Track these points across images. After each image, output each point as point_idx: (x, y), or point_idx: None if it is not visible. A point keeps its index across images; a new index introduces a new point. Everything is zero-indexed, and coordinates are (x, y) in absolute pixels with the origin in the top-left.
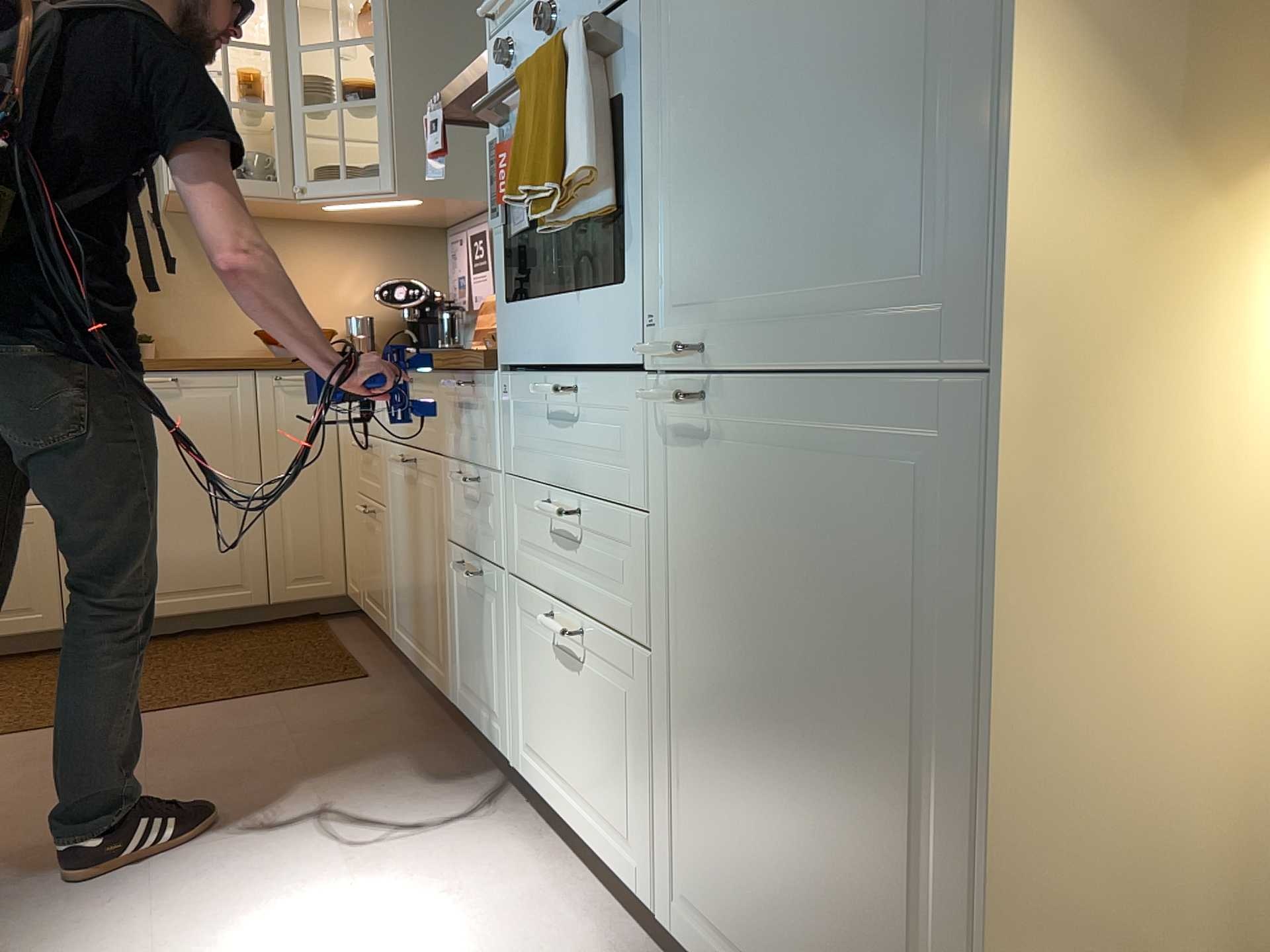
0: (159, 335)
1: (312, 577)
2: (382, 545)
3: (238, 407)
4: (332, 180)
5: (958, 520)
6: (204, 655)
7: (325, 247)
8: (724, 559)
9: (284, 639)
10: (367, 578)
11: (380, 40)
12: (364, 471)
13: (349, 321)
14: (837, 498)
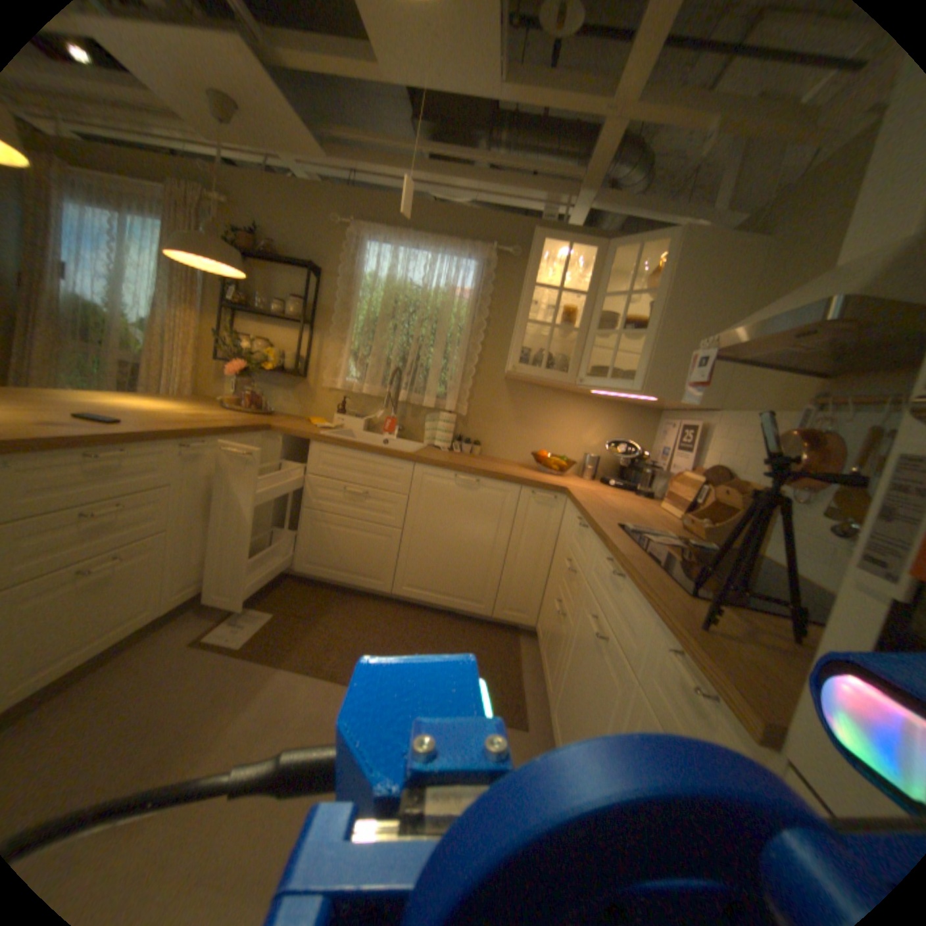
0: (484, 443)
1: (519, 612)
2: (563, 646)
3: (506, 504)
4: (600, 377)
5: None
6: (446, 643)
7: (584, 412)
8: None
9: (491, 647)
10: (548, 645)
11: (660, 292)
12: (566, 580)
13: (585, 459)
14: None
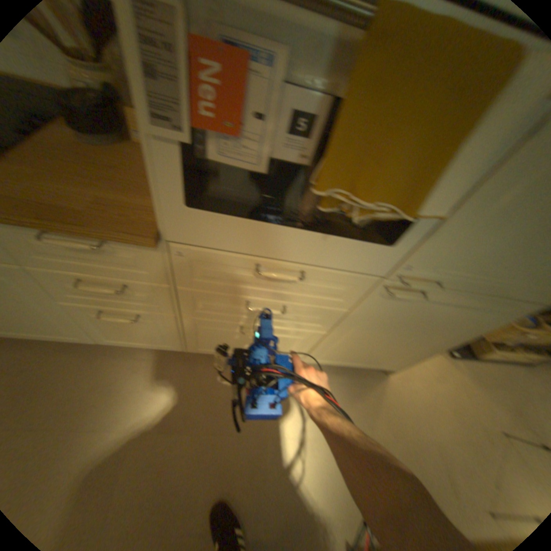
0: None
1: None
2: None
3: None
4: None
5: (497, 319)
6: None
7: None
8: (392, 320)
9: None
10: None
11: None
12: None
13: None
14: (461, 314)
